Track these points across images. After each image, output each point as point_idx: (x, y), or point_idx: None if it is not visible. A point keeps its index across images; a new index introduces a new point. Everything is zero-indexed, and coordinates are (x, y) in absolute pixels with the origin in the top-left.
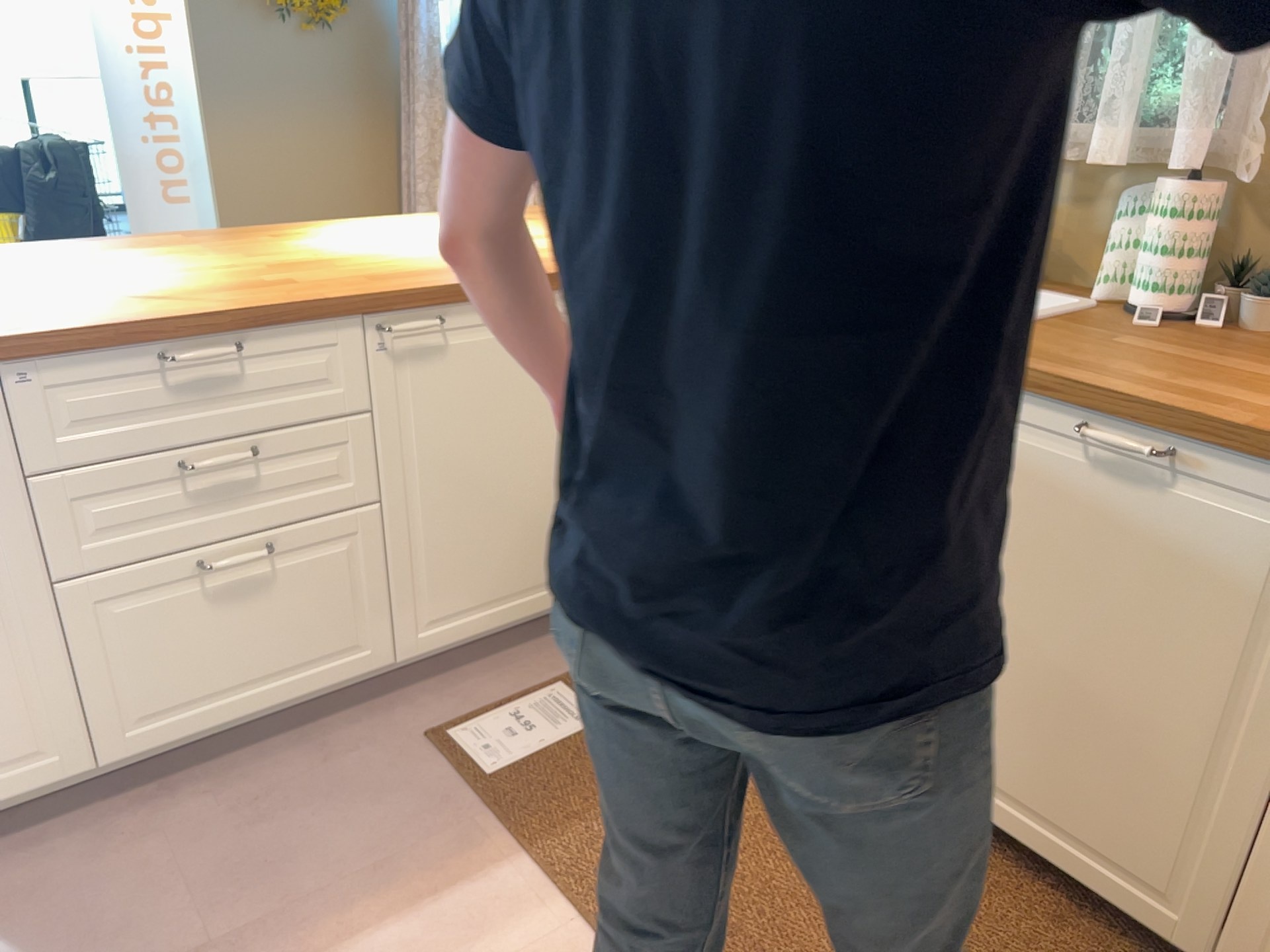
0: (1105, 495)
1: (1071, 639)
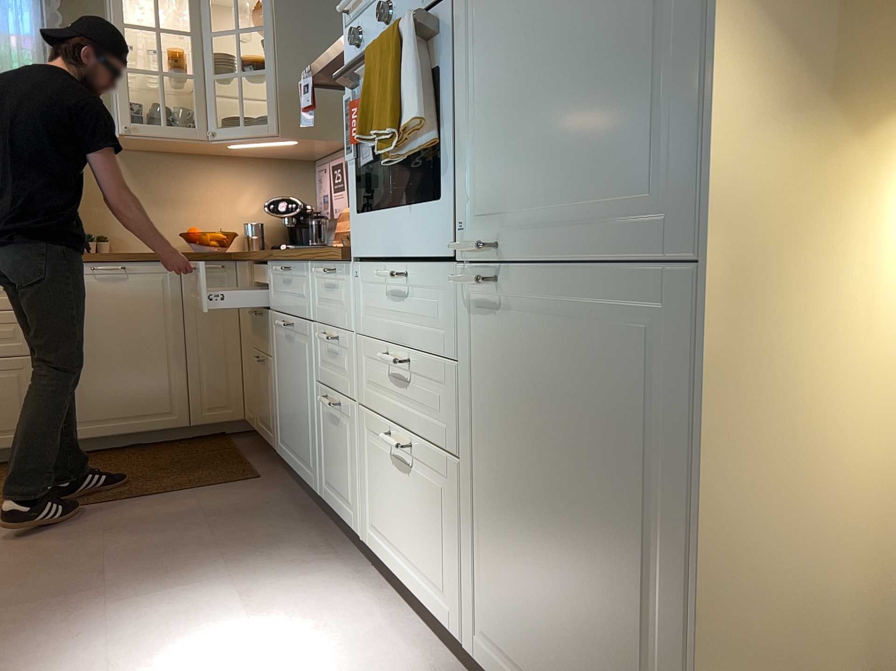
0: (106, 288)
1: (110, 343)
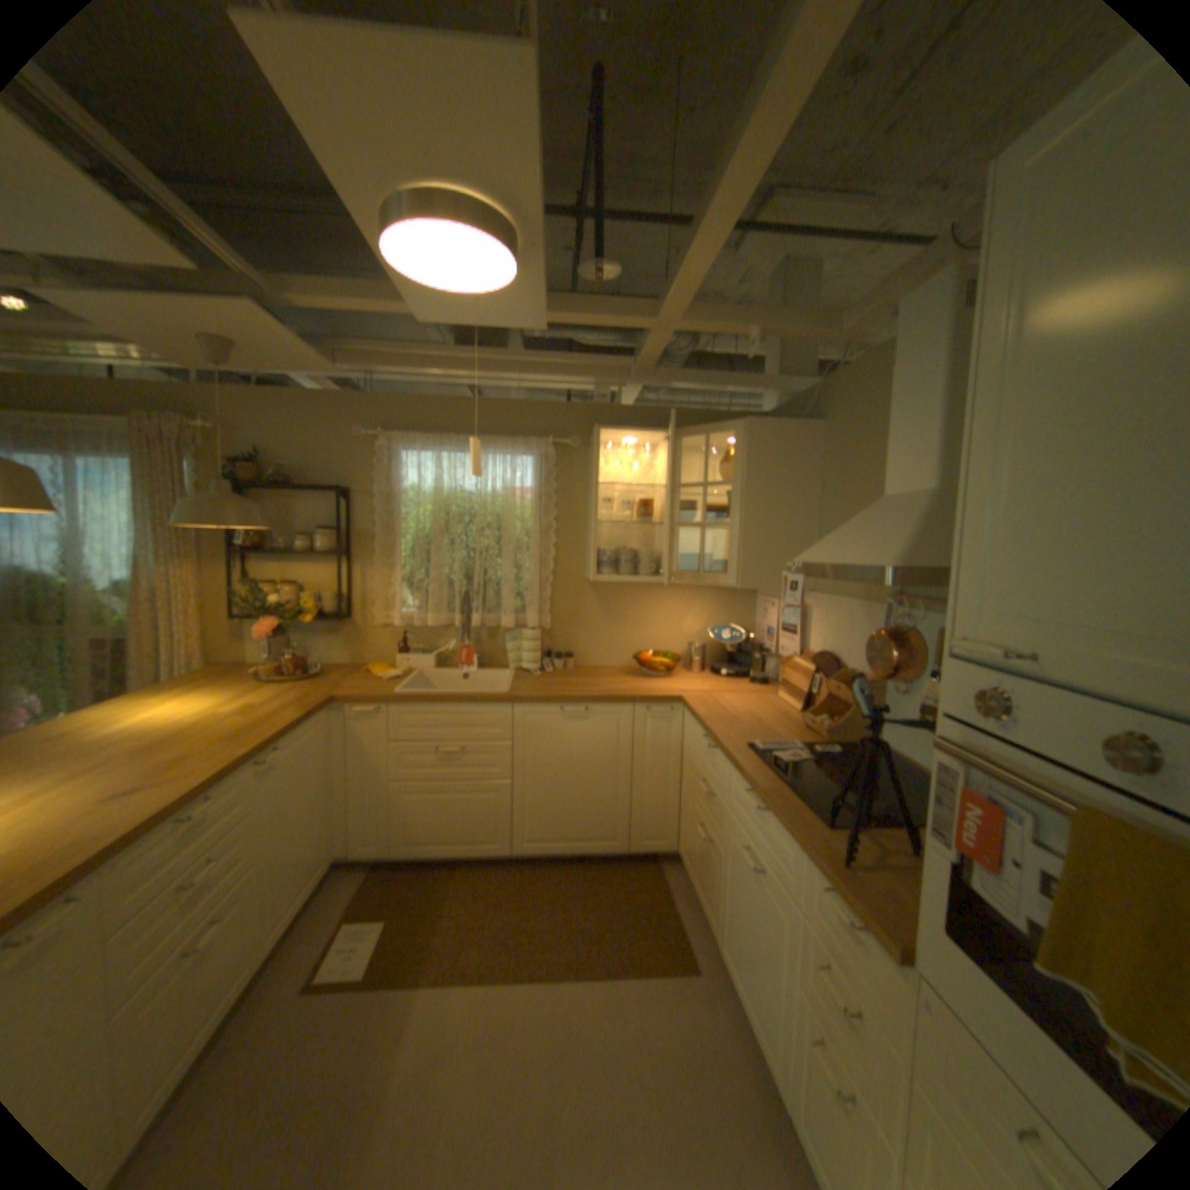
0: (571, 726)
1: (570, 774)
